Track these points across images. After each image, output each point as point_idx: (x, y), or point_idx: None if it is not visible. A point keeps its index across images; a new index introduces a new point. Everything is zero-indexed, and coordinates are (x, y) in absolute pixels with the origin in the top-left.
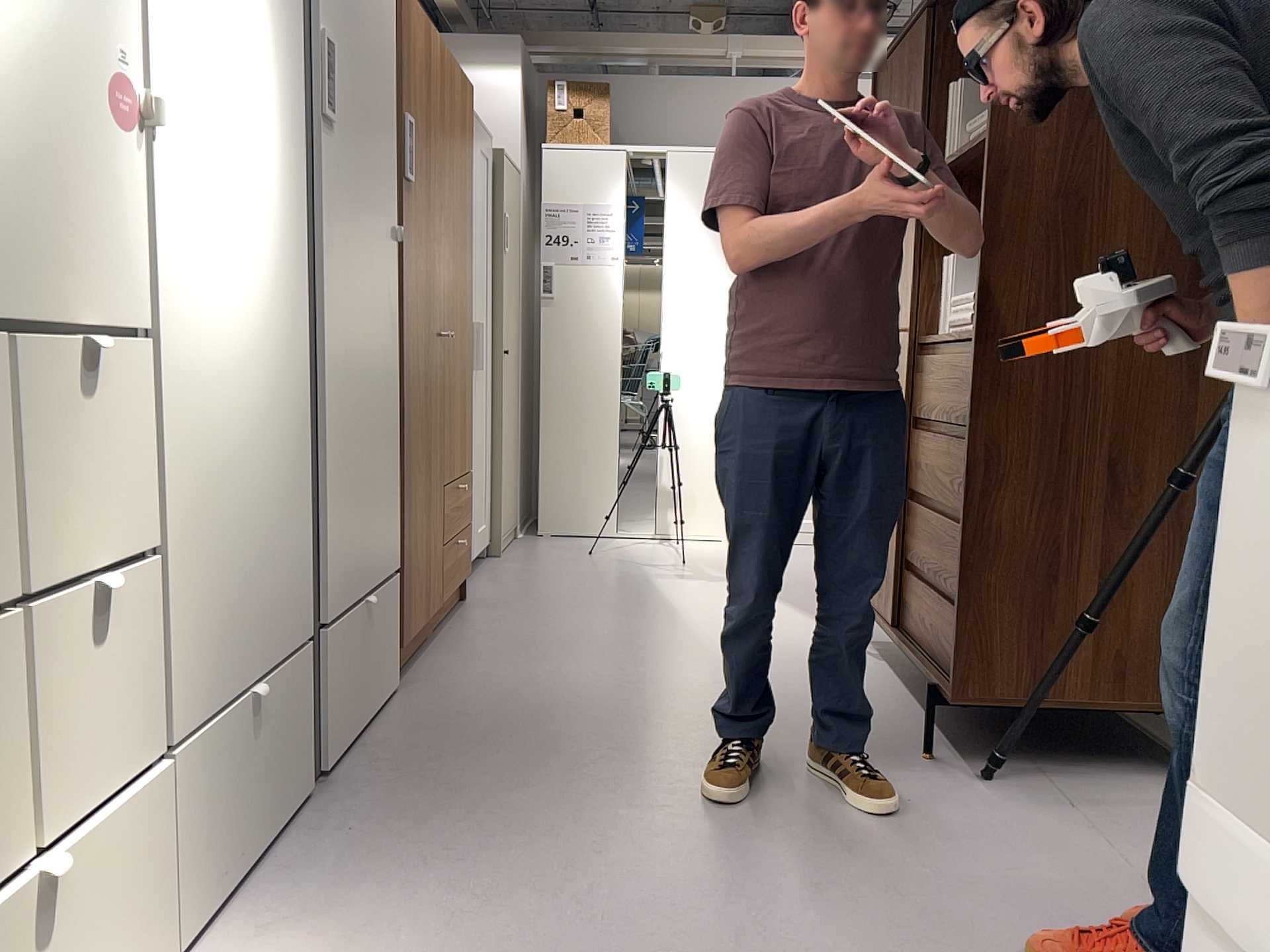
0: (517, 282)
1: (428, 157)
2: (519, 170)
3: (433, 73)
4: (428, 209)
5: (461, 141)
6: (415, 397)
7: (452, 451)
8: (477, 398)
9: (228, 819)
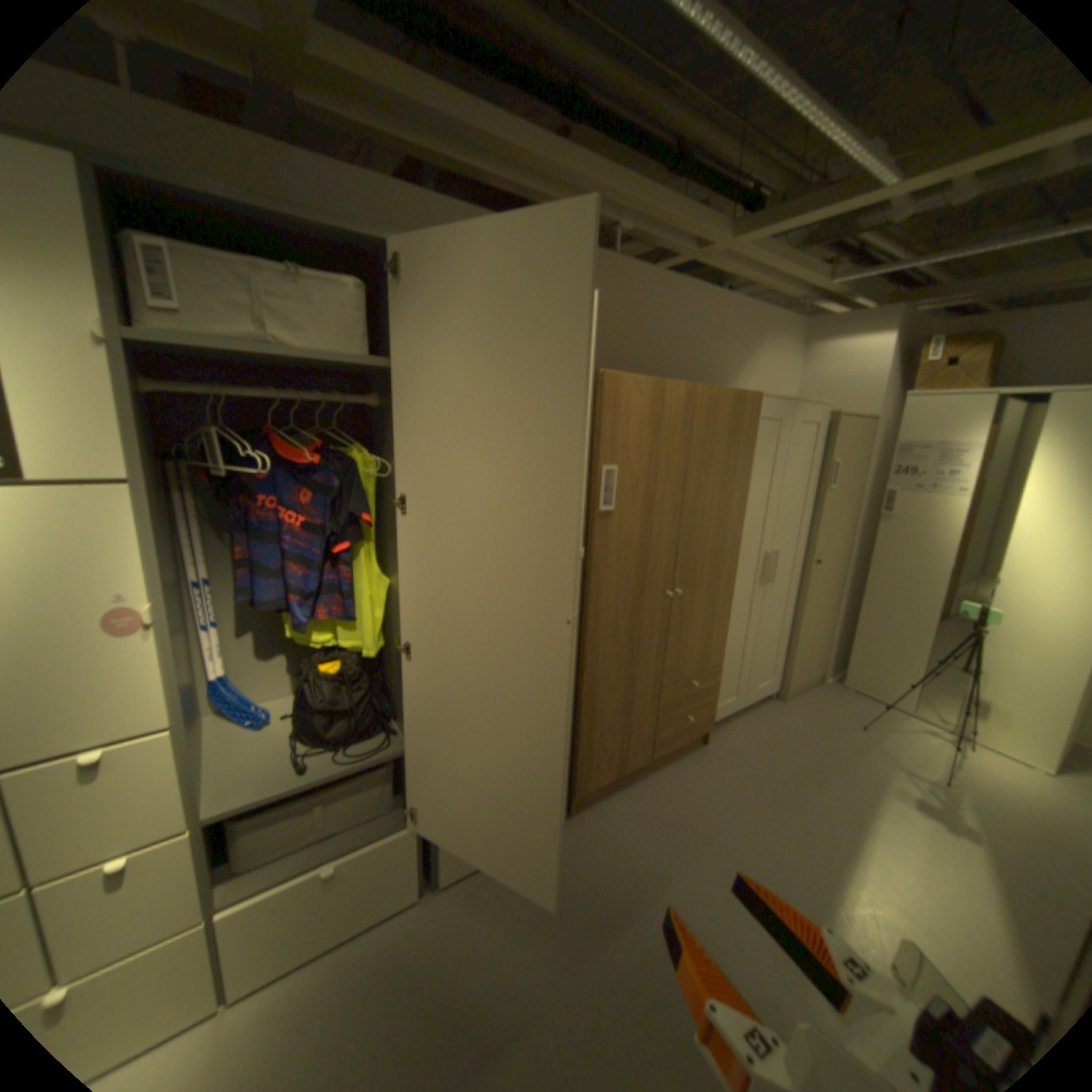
0: (854, 505)
1: (652, 480)
2: (879, 414)
3: (667, 416)
4: (648, 517)
5: (728, 444)
6: (611, 648)
7: (683, 663)
8: (768, 602)
9: (293, 934)
